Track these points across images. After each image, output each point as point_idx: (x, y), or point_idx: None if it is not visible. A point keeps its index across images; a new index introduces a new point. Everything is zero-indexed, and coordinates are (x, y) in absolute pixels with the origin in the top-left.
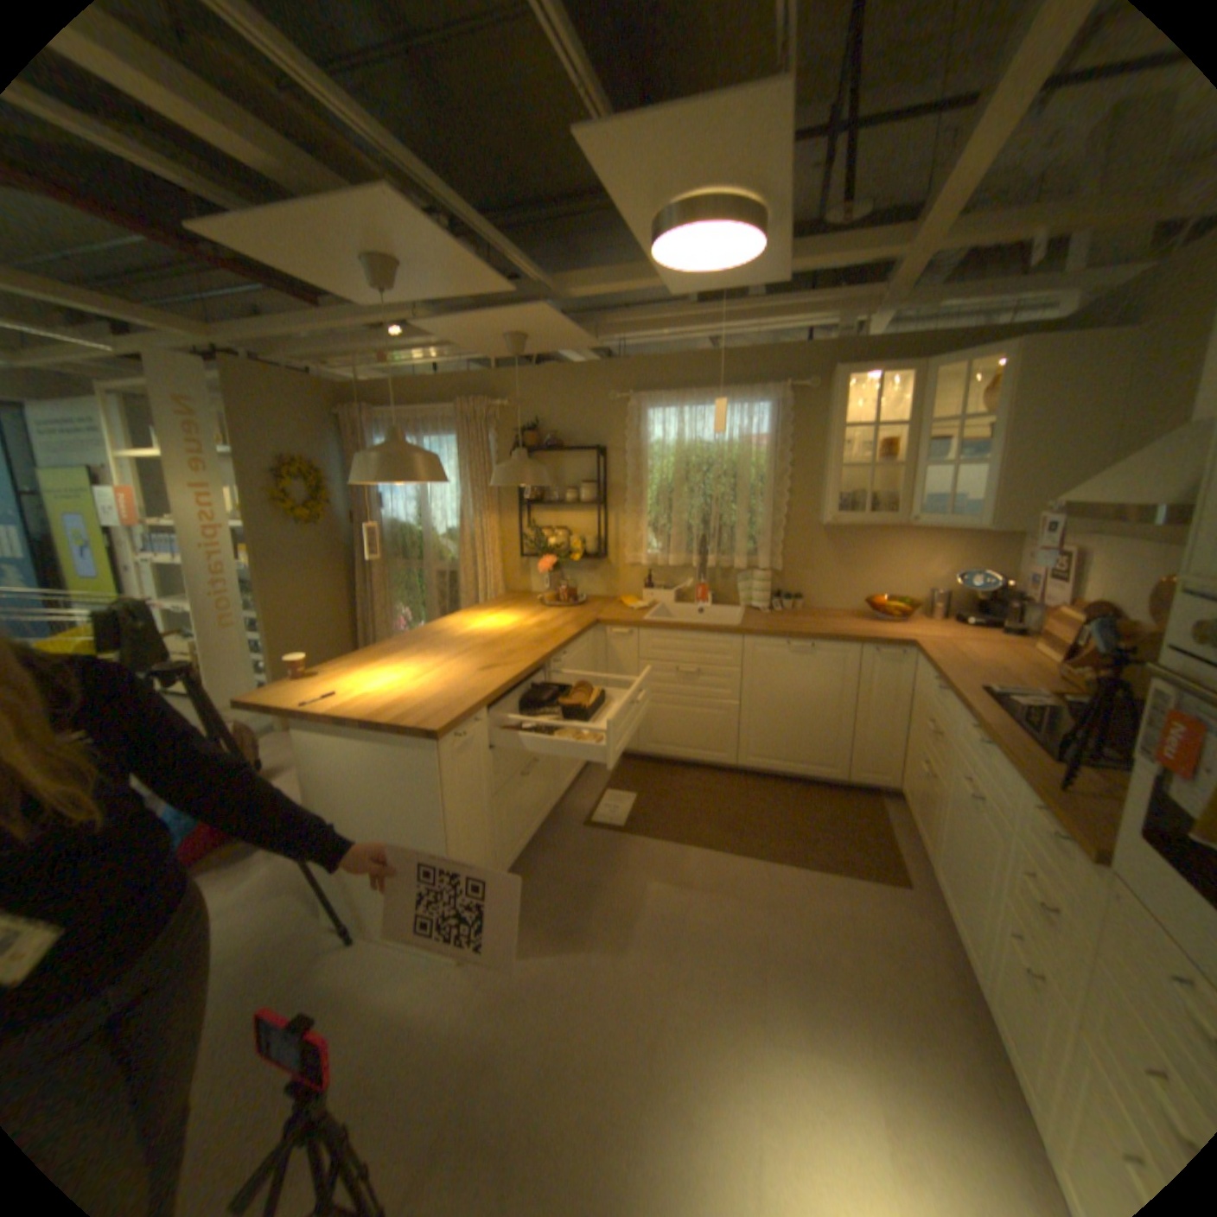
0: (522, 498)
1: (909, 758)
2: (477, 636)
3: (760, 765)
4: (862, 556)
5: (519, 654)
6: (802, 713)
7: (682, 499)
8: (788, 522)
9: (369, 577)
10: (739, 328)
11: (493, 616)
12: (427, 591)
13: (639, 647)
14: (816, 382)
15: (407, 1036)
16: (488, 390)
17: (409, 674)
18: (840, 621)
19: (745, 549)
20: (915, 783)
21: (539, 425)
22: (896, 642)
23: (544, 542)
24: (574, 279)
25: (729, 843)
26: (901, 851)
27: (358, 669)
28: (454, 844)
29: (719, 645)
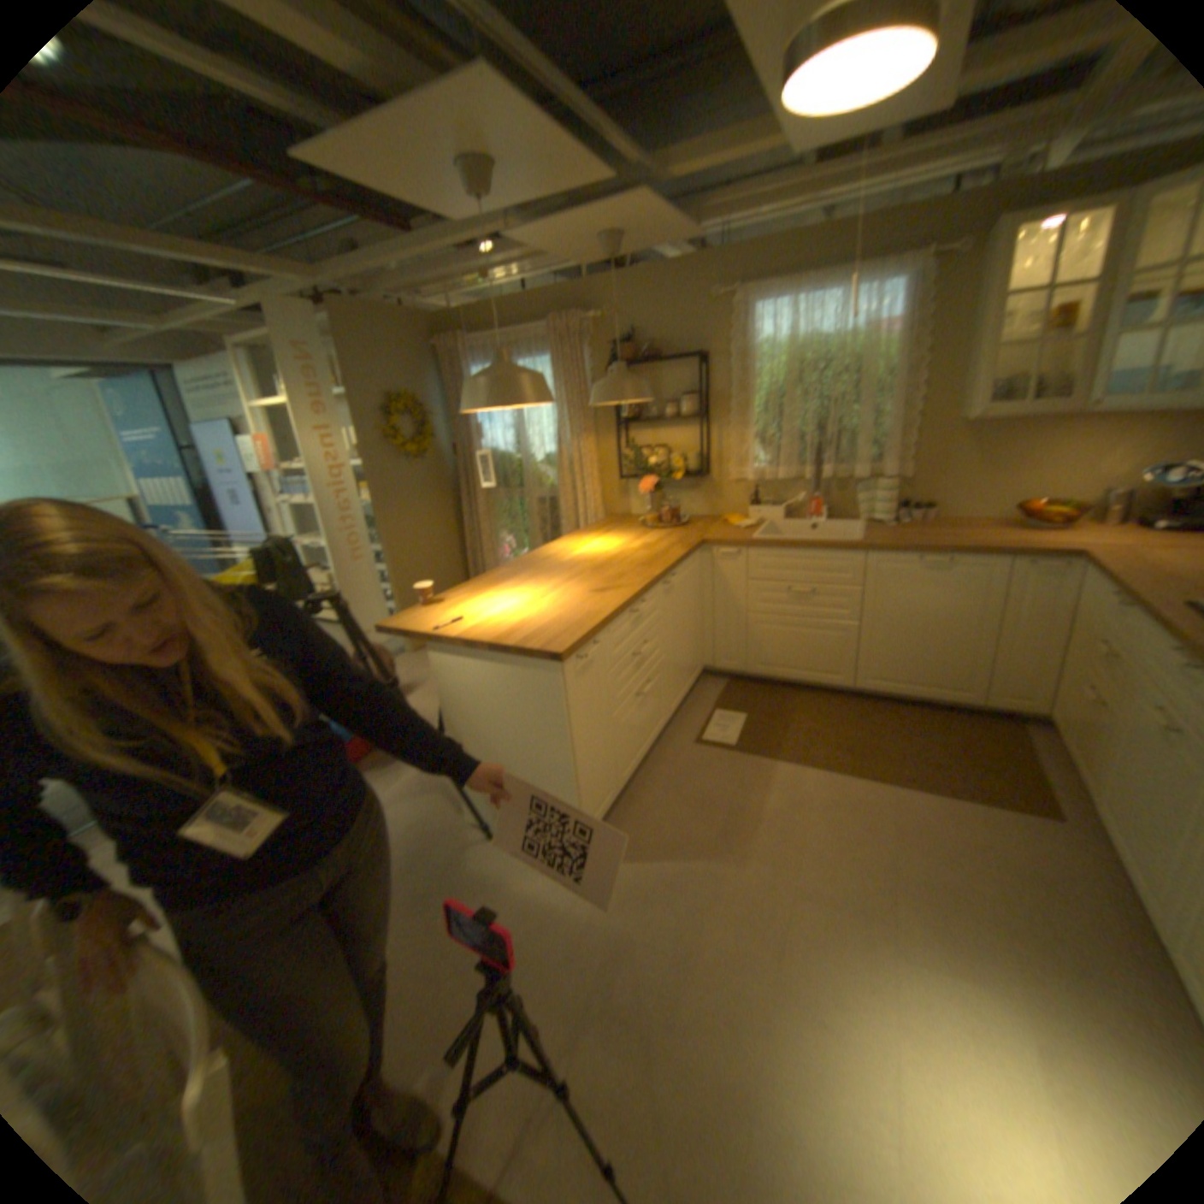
0: (619, 416)
1: (1065, 682)
2: (585, 559)
3: (881, 687)
4: (1015, 453)
5: (630, 576)
6: (934, 633)
7: (796, 402)
8: (922, 420)
9: (475, 507)
10: (868, 186)
11: (597, 539)
12: (530, 518)
13: (749, 566)
14: (968, 242)
15: (550, 919)
16: (580, 301)
17: (527, 598)
18: (985, 531)
19: (869, 454)
20: (1073, 709)
21: (635, 334)
22: (1059, 551)
23: (644, 461)
24: (677, 152)
25: (849, 764)
26: (1050, 780)
27: (480, 594)
28: (581, 756)
29: (839, 561)
